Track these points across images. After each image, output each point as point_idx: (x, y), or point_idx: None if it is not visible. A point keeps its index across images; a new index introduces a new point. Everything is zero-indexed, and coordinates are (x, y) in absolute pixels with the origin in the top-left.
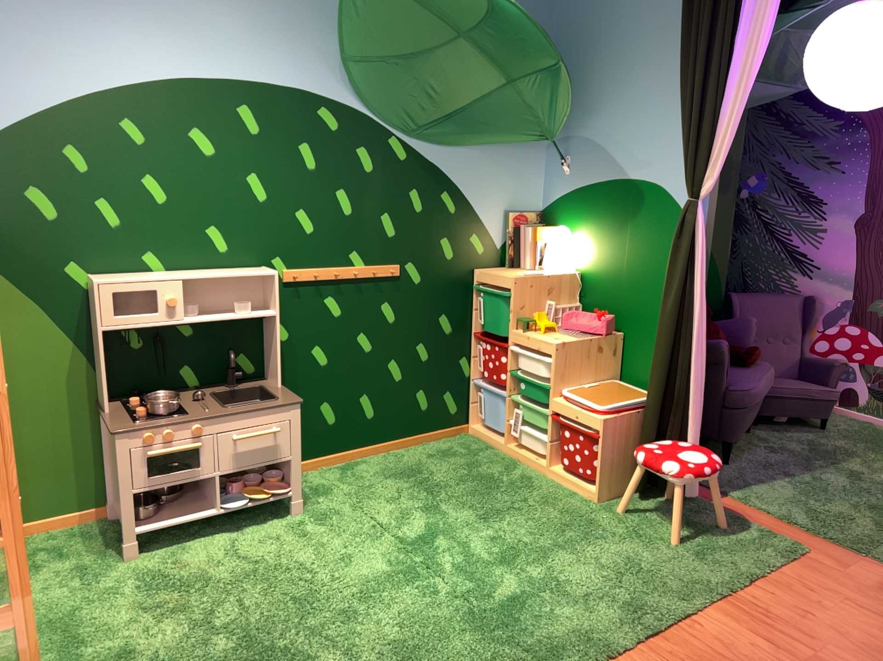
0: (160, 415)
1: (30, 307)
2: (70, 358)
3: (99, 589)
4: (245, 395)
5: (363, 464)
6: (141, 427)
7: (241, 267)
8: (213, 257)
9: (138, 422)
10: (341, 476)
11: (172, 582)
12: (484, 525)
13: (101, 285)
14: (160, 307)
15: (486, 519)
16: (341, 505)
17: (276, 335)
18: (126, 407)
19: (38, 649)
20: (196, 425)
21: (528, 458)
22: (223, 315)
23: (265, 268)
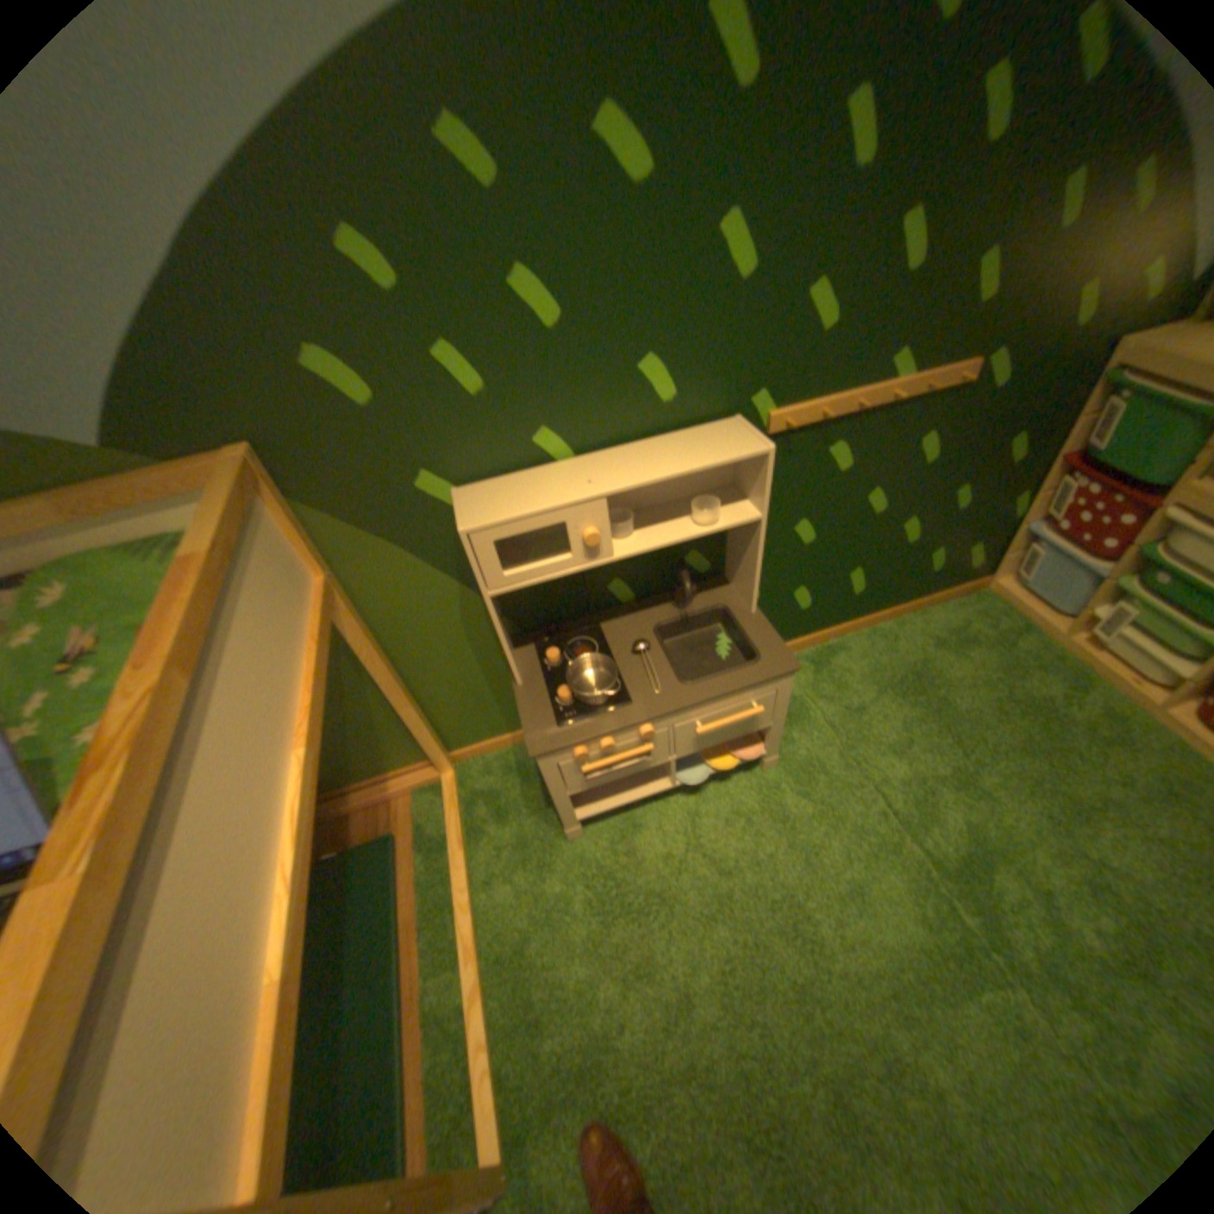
0: (593, 711)
1: (382, 550)
2: (458, 602)
3: (545, 895)
4: (701, 623)
5: (840, 653)
6: (569, 744)
7: (699, 426)
8: (652, 416)
9: (563, 718)
10: (815, 680)
11: (628, 898)
12: (1067, 842)
13: (473, 534)
14: (574, 547)
15: (1067, 825)
16: (826, 751)
17: (758, 547)
18: (544, 661)
19: (490, 1030)
20: (645, 727)
21: (1116, 675)
22: (674, 528)
23: (744, 427)
